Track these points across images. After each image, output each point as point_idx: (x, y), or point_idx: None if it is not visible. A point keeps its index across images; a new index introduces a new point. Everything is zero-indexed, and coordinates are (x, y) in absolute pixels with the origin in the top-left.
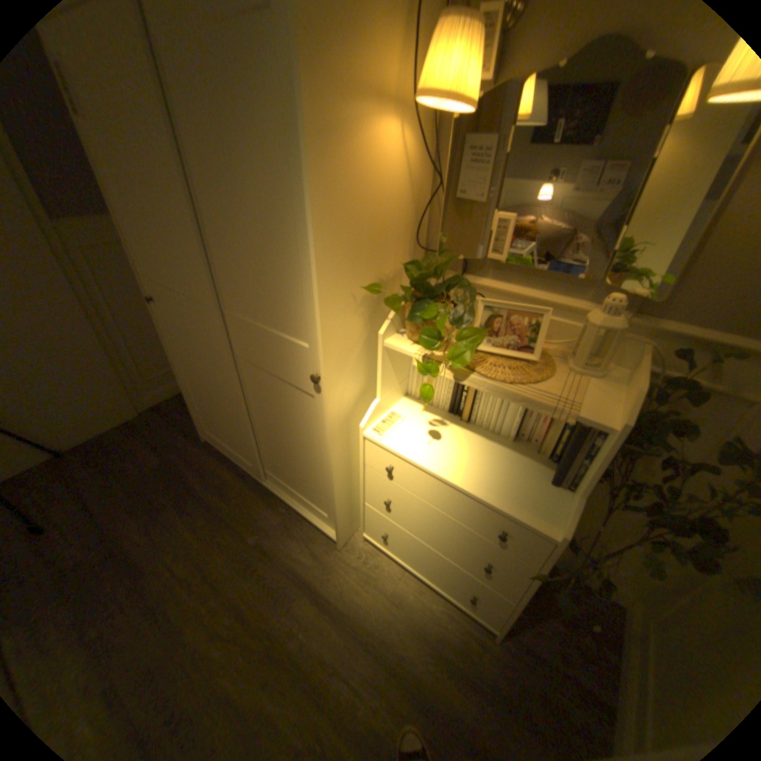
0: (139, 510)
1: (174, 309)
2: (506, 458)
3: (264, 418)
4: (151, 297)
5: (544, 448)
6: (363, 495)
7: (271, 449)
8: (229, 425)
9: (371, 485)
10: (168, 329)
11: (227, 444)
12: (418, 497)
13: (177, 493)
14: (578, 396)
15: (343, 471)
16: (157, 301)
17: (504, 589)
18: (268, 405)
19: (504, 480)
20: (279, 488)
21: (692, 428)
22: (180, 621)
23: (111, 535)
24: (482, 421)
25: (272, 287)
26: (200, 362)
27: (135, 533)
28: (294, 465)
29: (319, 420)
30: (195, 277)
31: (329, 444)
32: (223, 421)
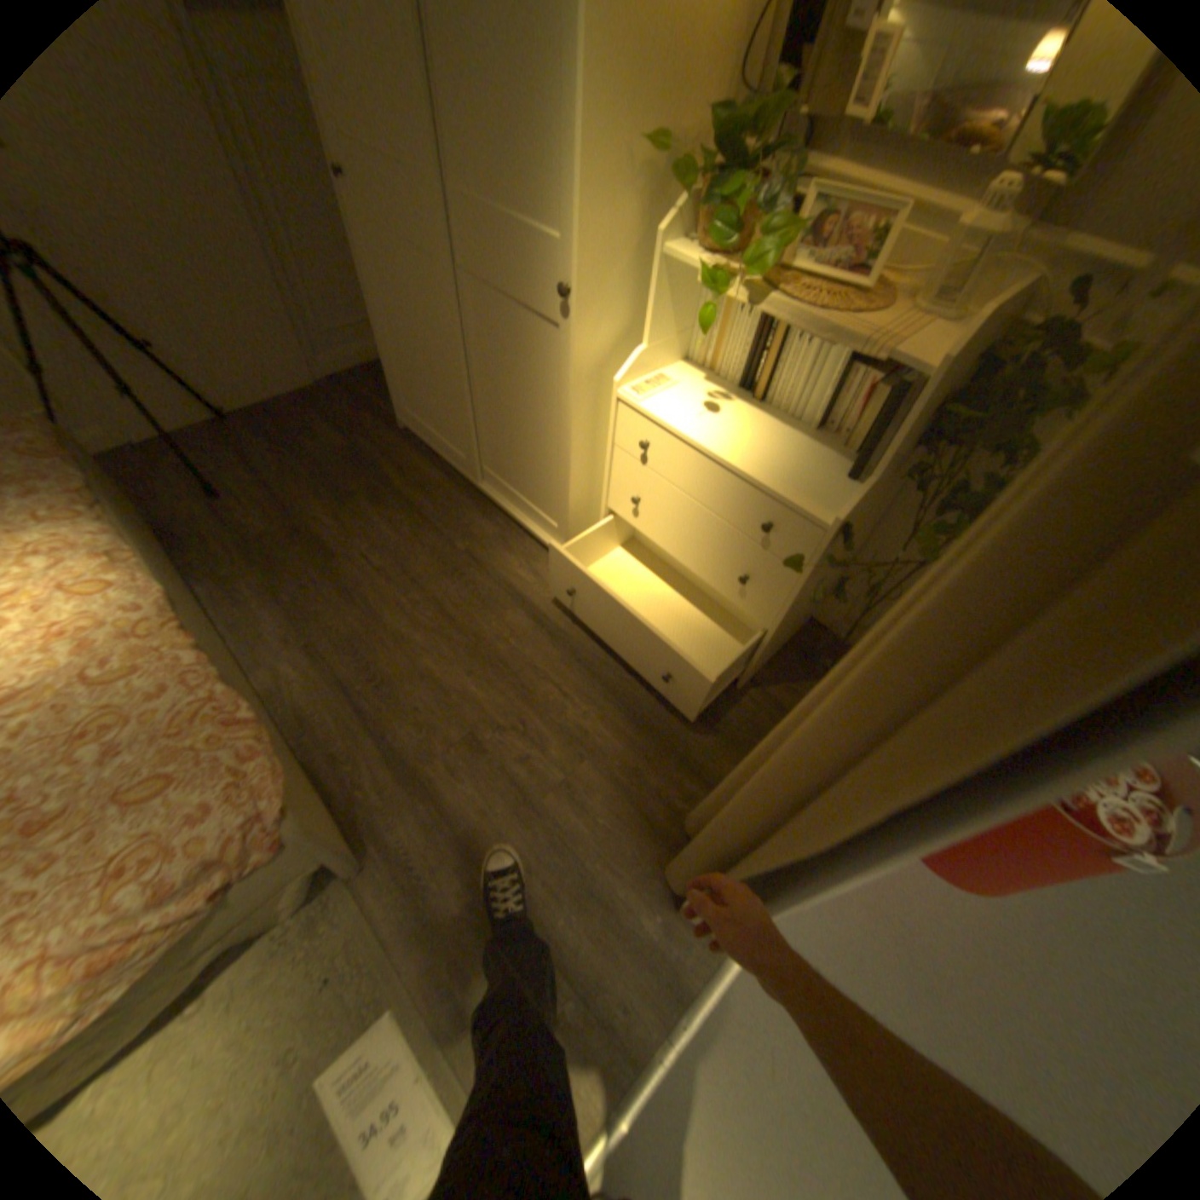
0: (327, 492)
1: (377, 188)
2: (800, 444)
3: (490, 376)
4: (343, 168)
5: (854, 438)
6: (607, 495)
7: (495, 428)
8: (441, 393)
9: (619, 477)
10: (365, 228)
11: (436, 427)
12: (676, 487)
13: (372, 482)
14: (906, 332)
15: (586, 452)
16: (352, 174)
17: (758, 609)
18: (497, 352)
19: (787, 464)
20: (500, 493)
21: (1050, 398)
22: (380, 604)
23: (297, 512)
24: (782, 399)
25: (521, 132)
26: (408, 285)
27: (325, 515)
28: (523, 450)
29: (563, 365)
30: (412, 120)
31: (572, 405)
32: (433, 387)
